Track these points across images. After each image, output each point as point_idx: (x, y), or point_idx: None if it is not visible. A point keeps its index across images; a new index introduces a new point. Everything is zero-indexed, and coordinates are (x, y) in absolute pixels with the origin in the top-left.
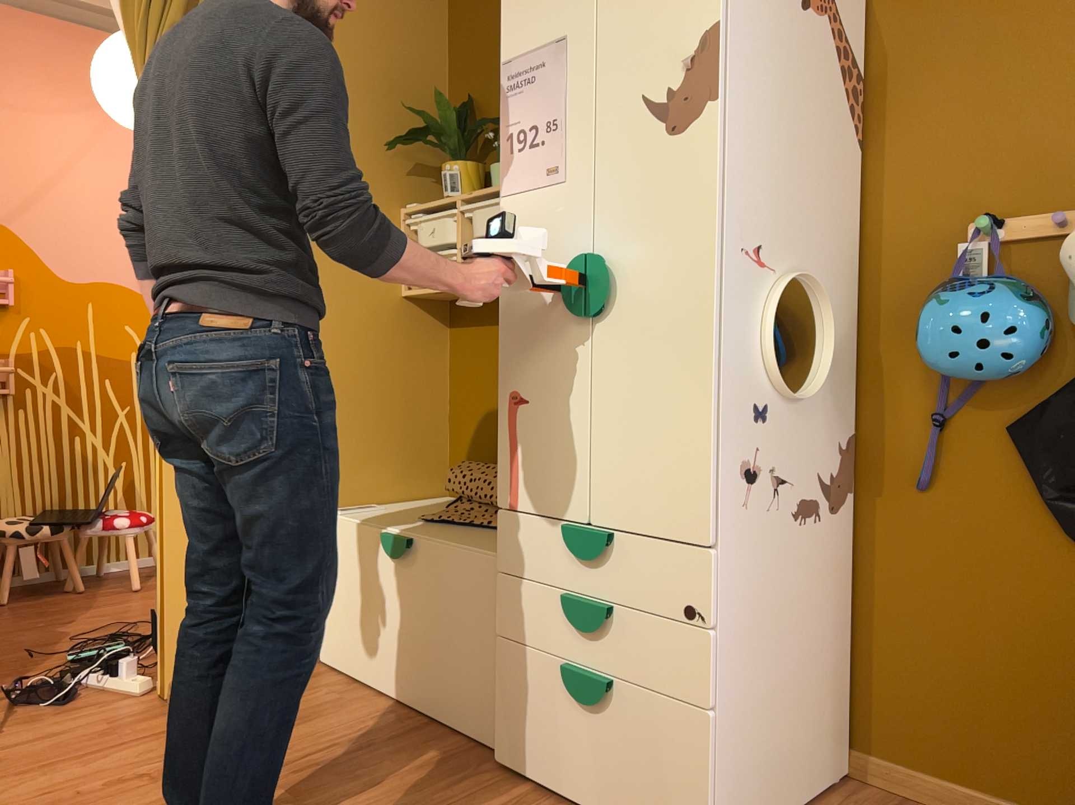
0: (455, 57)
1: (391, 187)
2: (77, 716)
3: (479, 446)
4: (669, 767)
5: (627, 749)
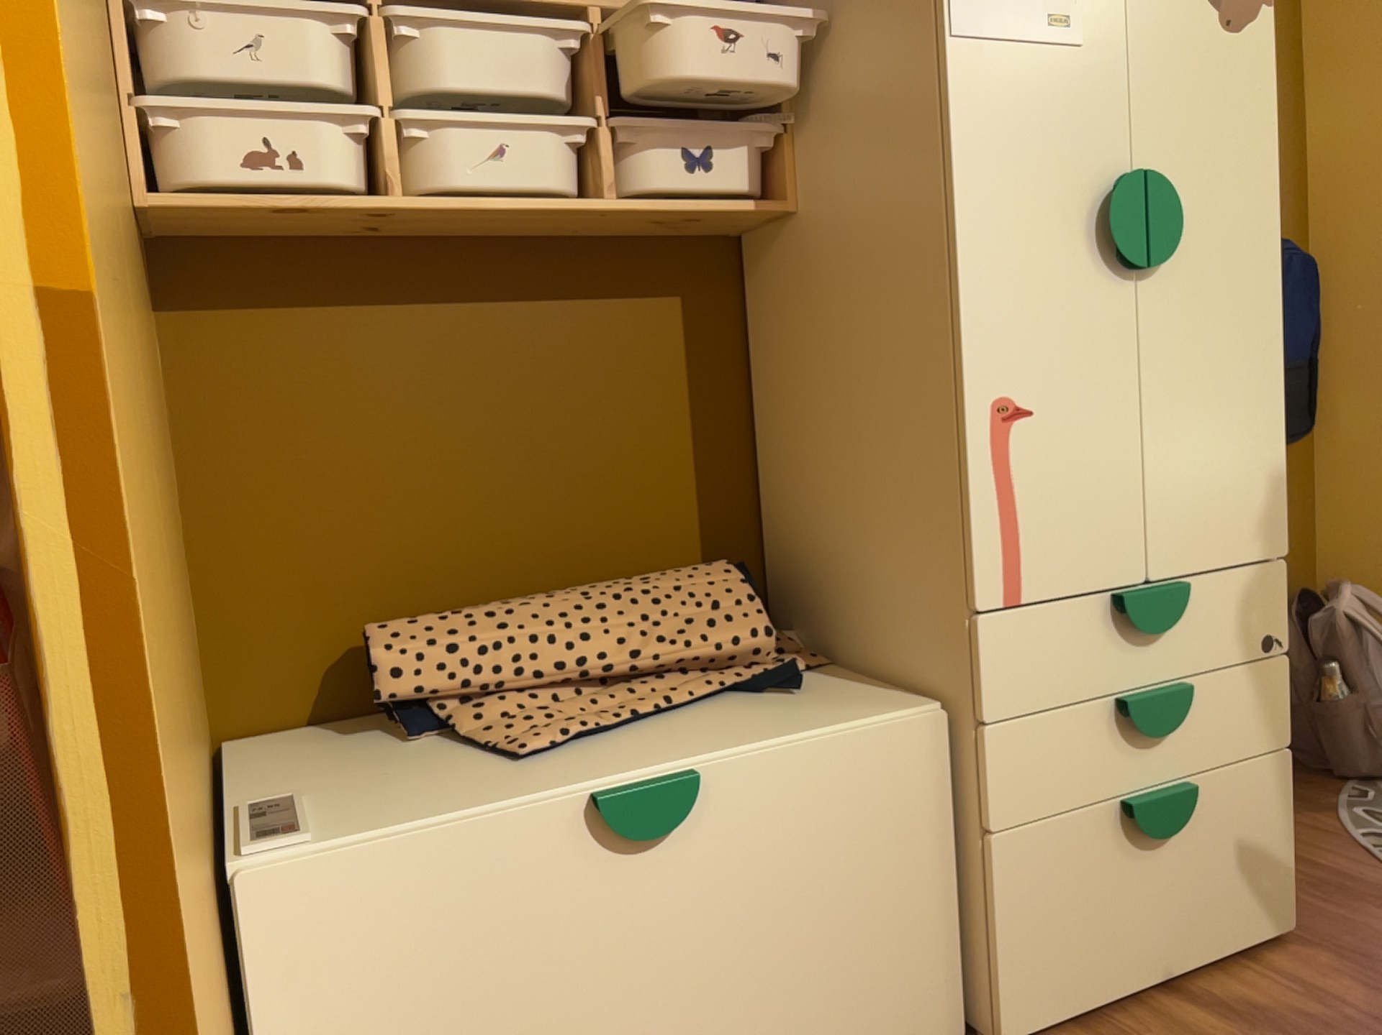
0: None
1: None
2: None
3: (327, 593)
4: (1256, 839)
5: (1209, 856)
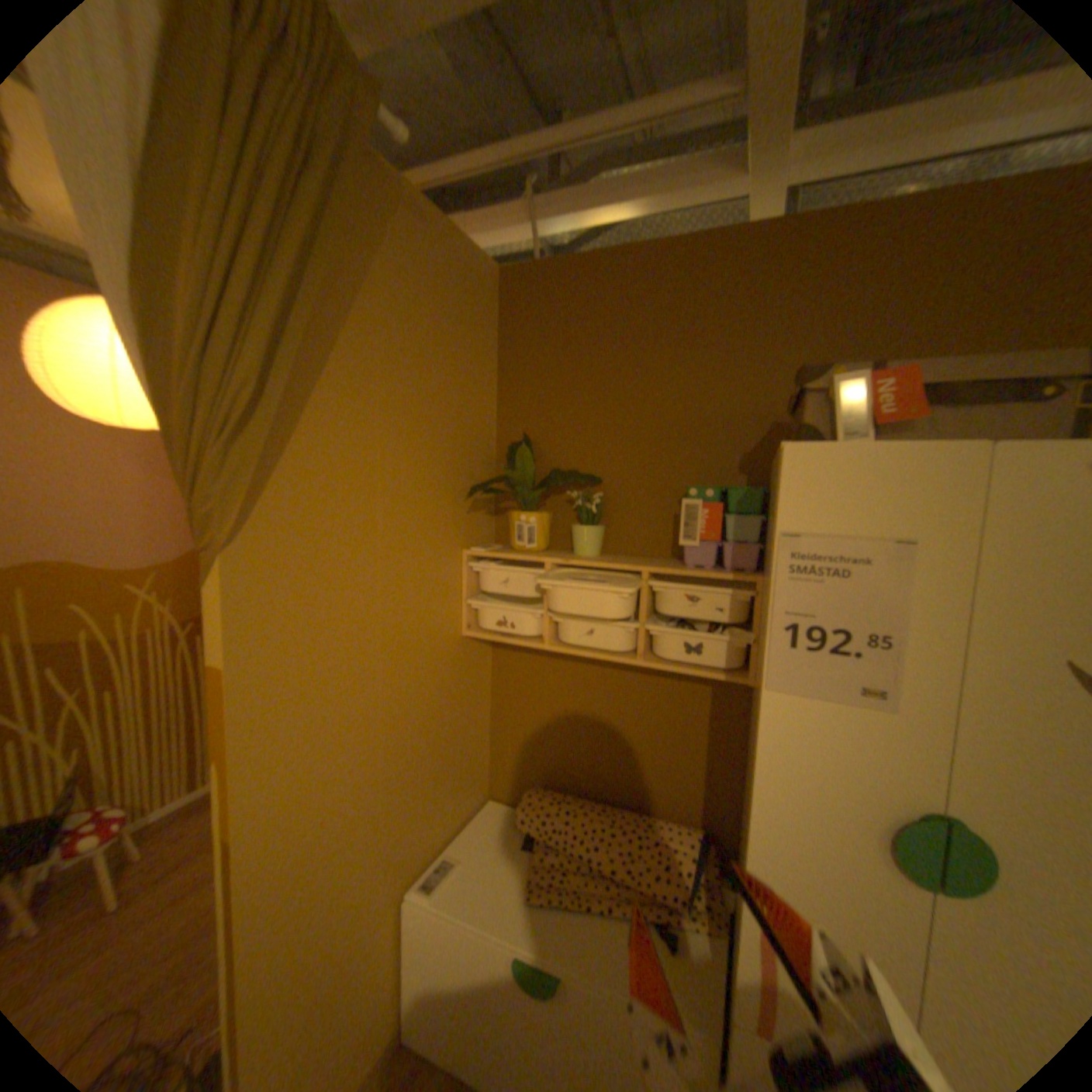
0: (506, 389)
1: (457, 529)
2: None
3: (531, 763)
4: None
5: None
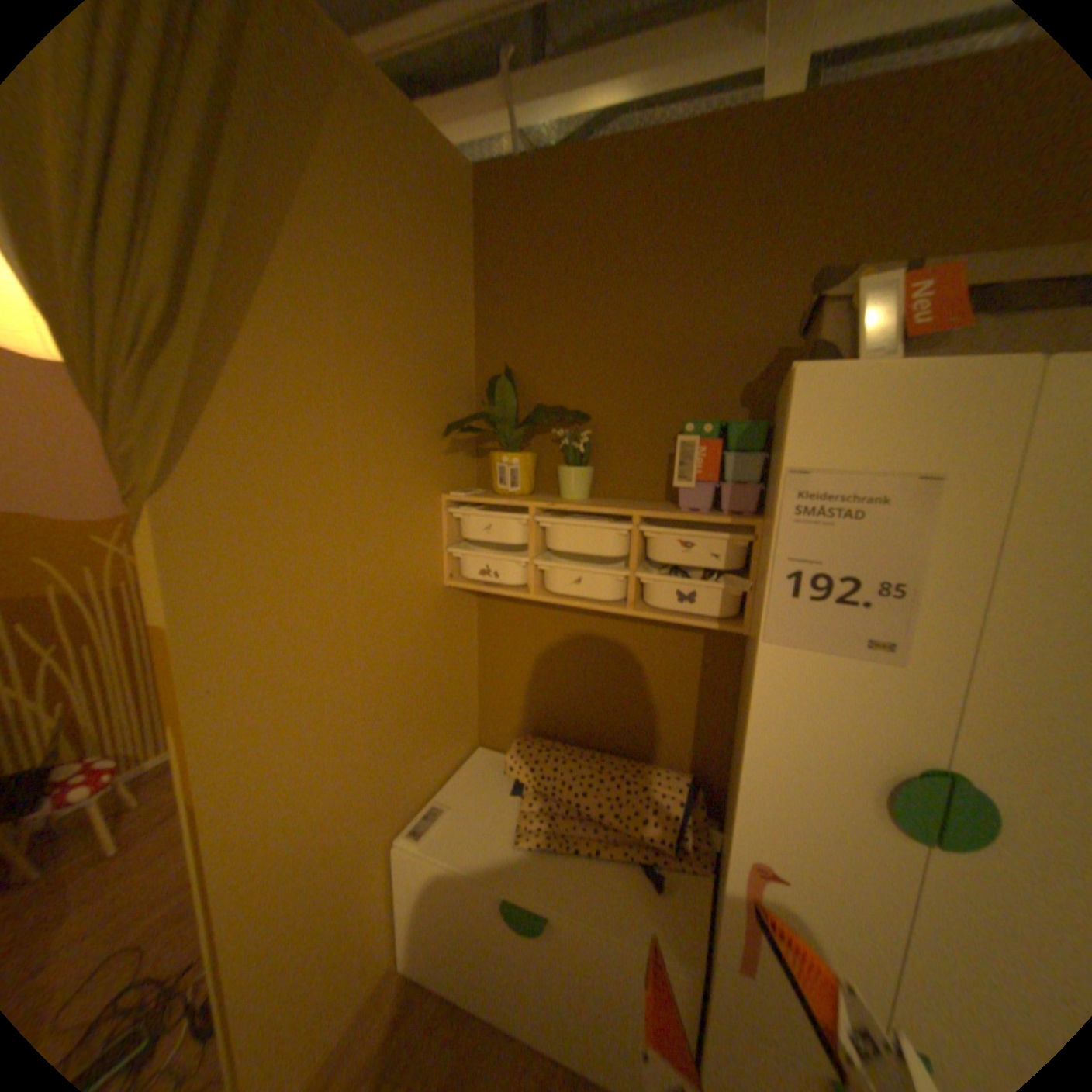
0: (485, 314)
1: (434, 472)
2: None
3: (519, 711)
4: None
5: None
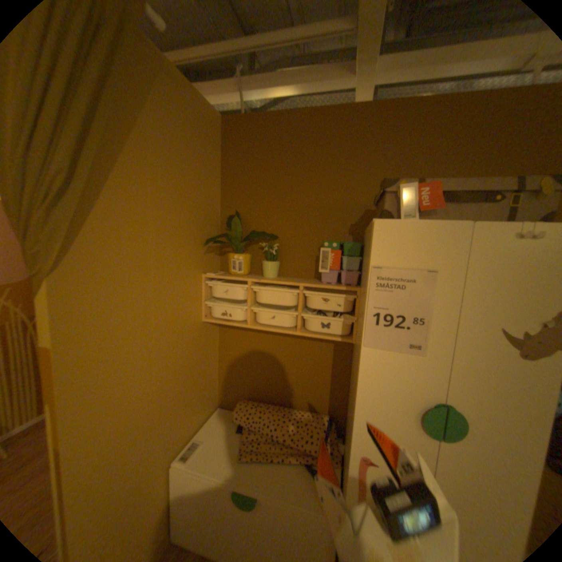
0: (226, 185)
1: (198, 263)
2: None
3: (240, 387)
4: None
5: None
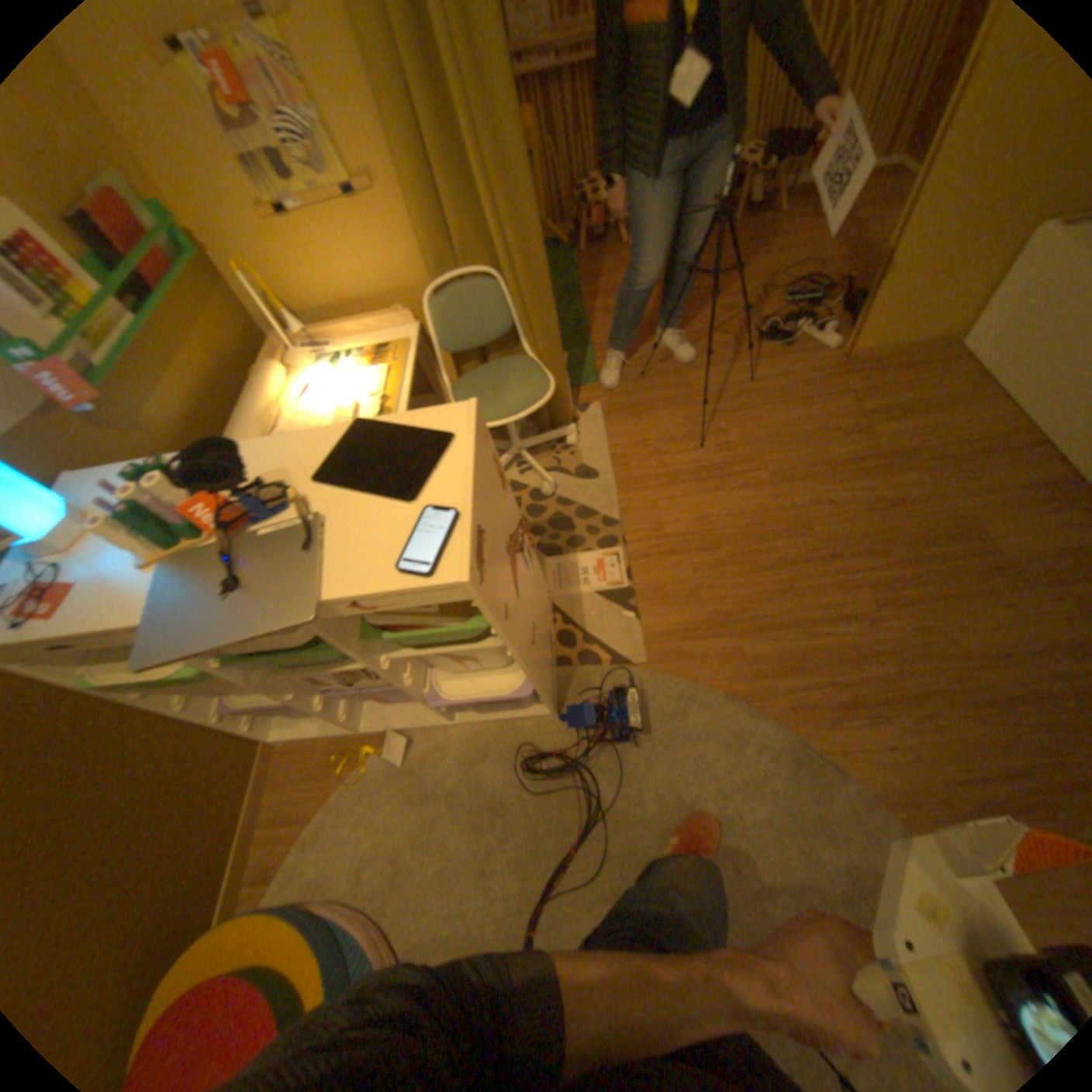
0: None
1: None
2: (796, 360)
3: None
4: None
5: None
